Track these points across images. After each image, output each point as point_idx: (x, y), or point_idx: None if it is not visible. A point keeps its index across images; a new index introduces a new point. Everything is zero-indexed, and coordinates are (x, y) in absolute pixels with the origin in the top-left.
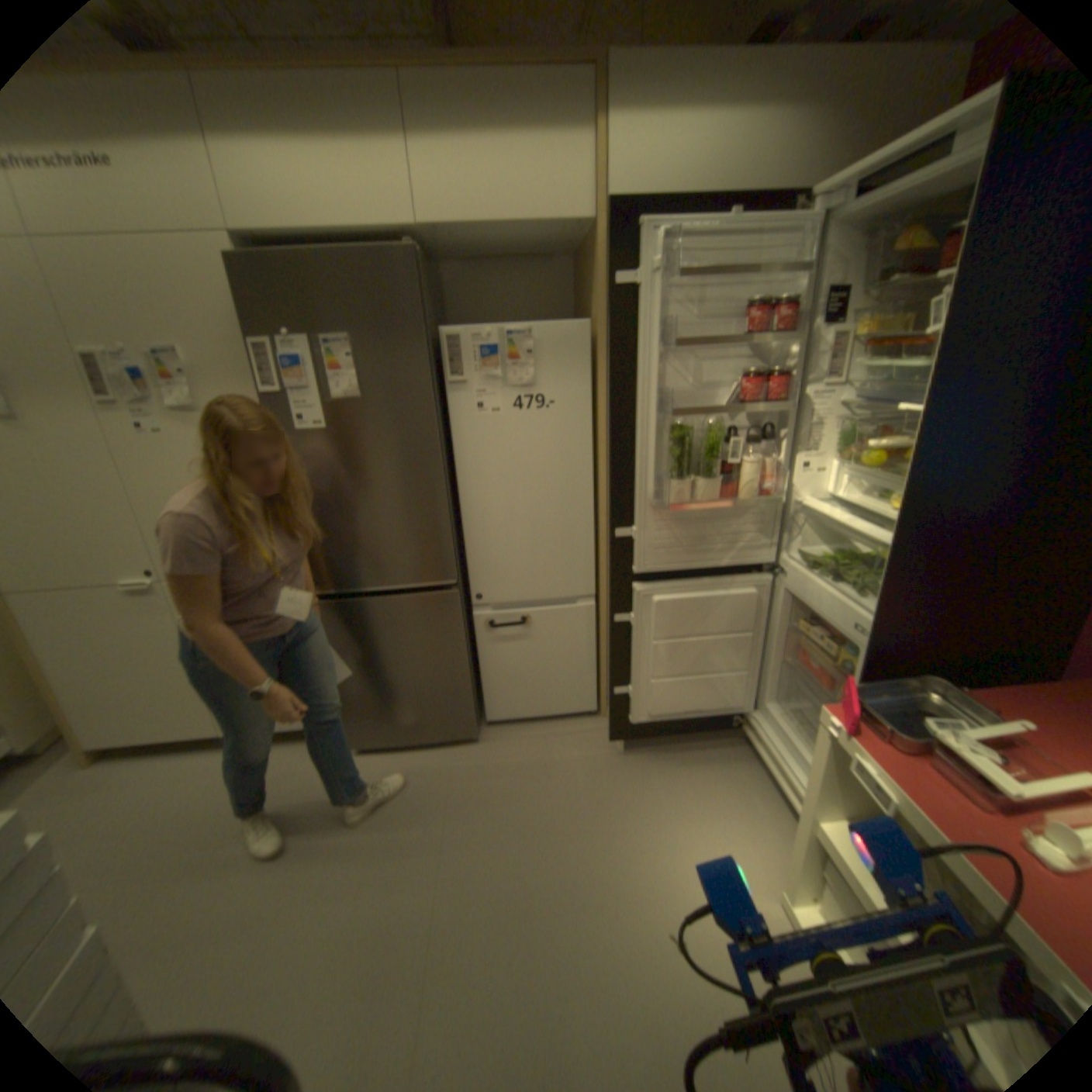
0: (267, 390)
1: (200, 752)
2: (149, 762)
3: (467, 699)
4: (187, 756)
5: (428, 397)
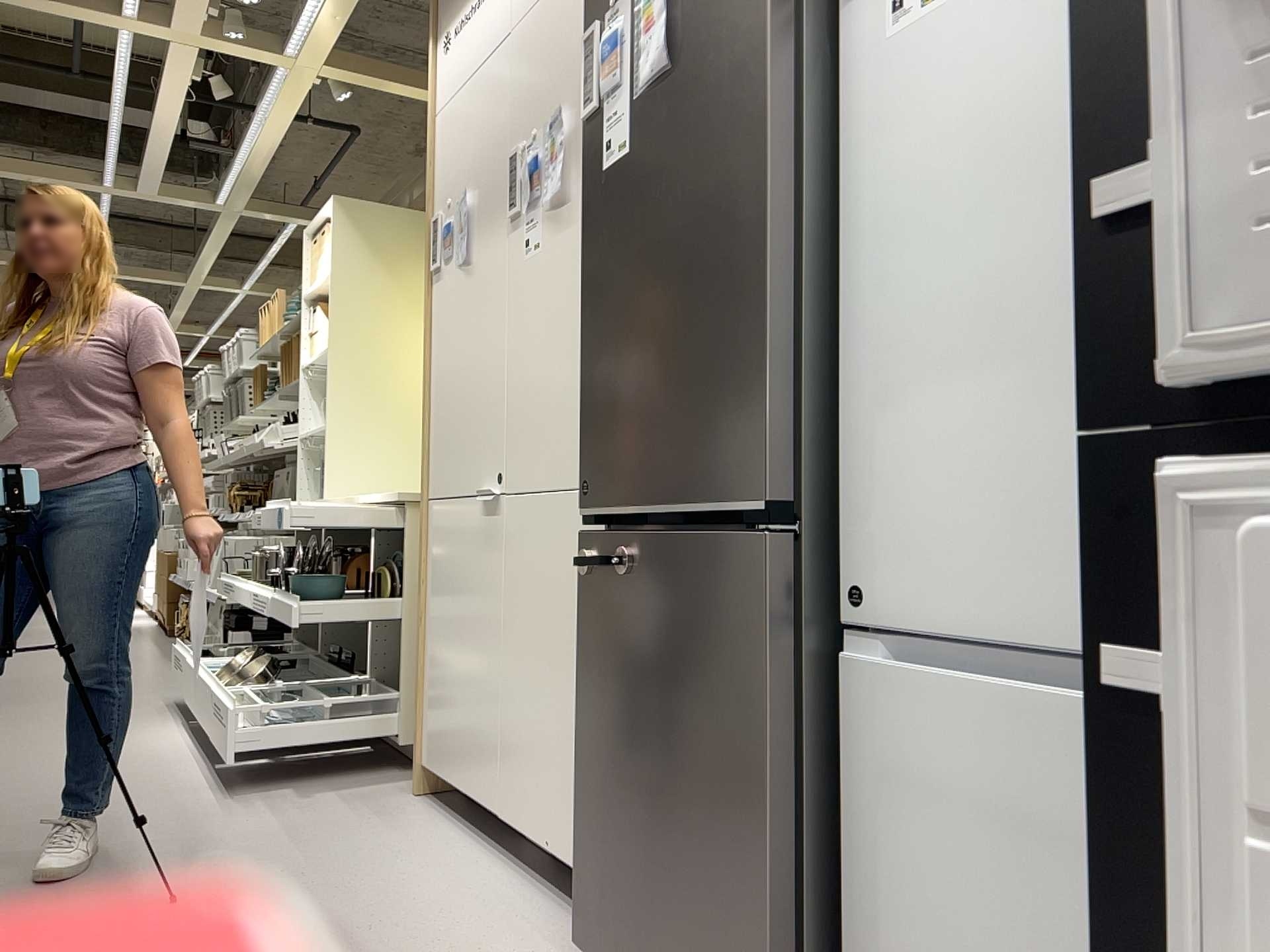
0: (587, 115)
1: (484, 843)
2: (444, 823)
3: (770, 945)
4: (470, 839)
5: (762, 11)
